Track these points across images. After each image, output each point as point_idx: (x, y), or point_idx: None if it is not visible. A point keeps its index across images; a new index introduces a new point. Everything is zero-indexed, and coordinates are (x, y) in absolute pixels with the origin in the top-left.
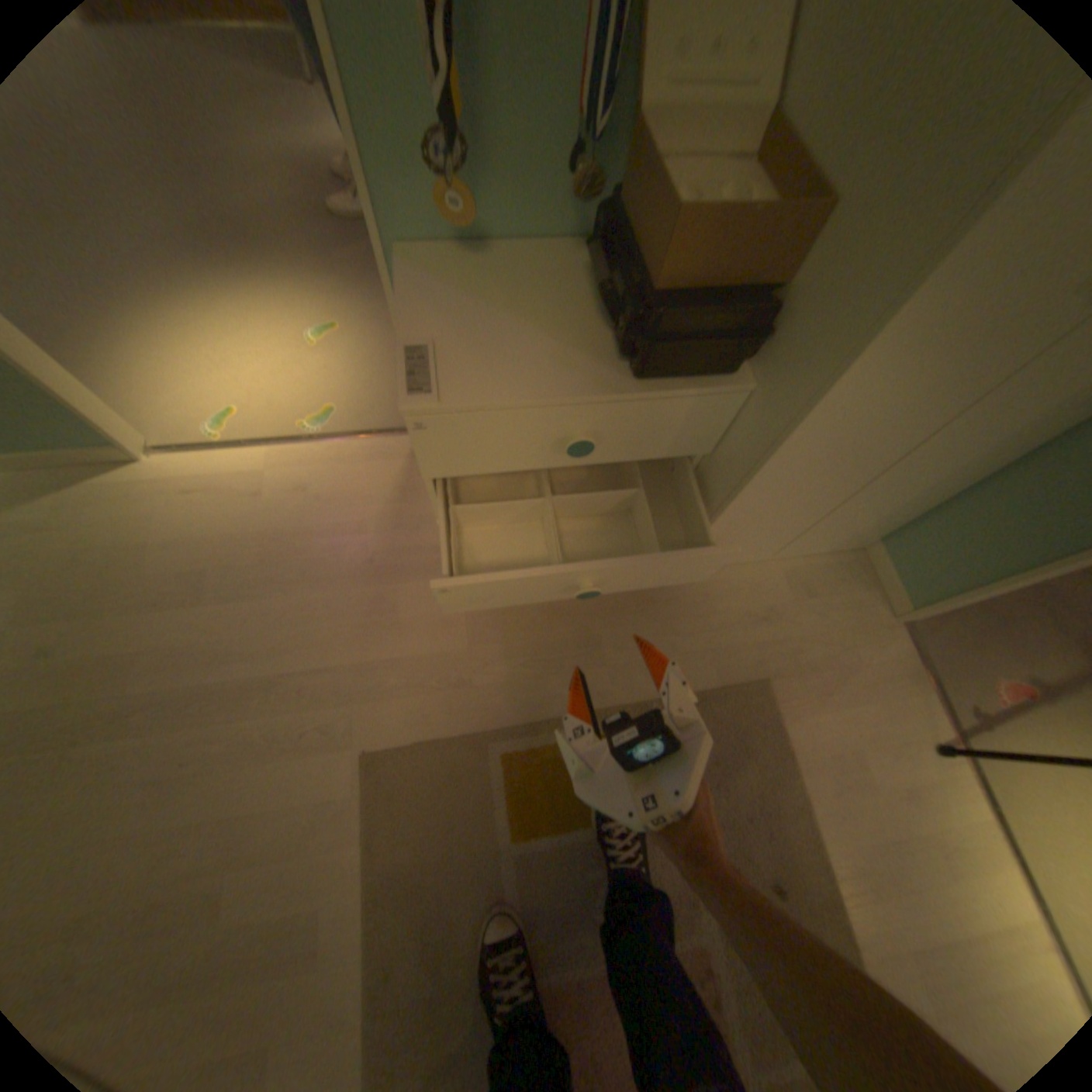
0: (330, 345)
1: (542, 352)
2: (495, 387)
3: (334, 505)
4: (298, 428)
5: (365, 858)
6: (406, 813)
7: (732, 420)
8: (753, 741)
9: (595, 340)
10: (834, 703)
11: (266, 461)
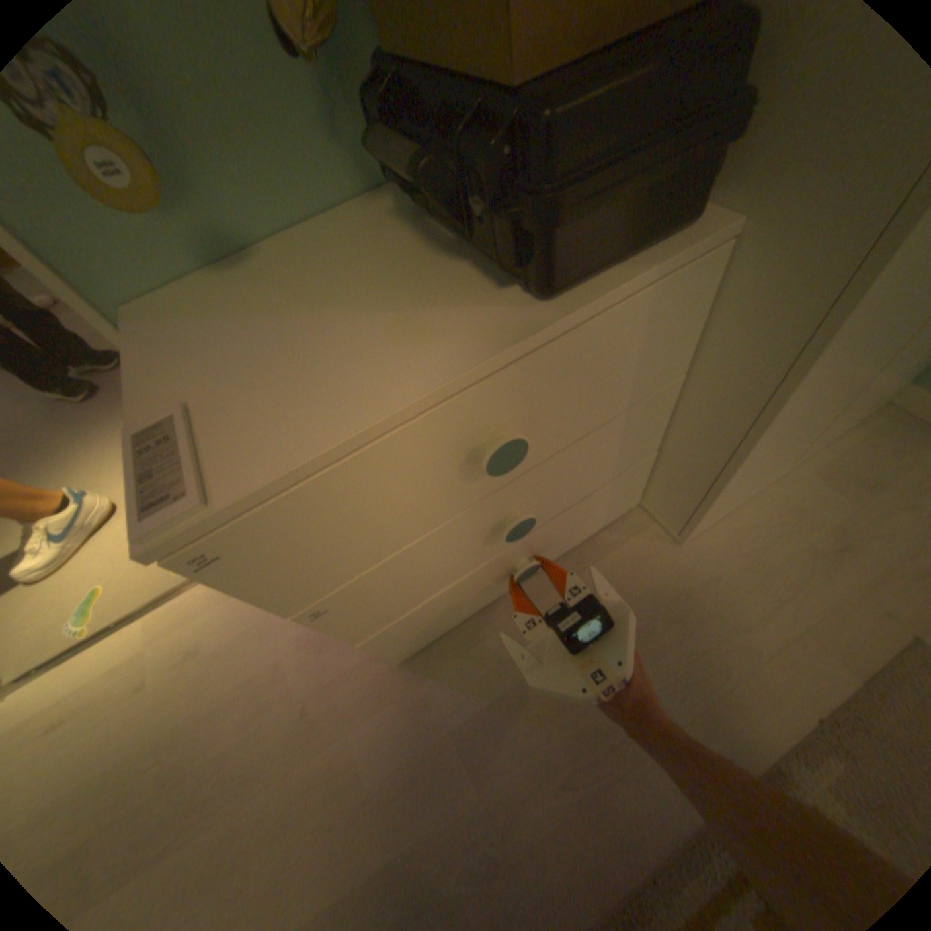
0: None
1: (371, 331)
2: (308, 422)
3: (234, 655)
4: None
5: None
6: None
7: (714, 298)
8: None
9: (449, 277)
10: None
11: (142, 635)
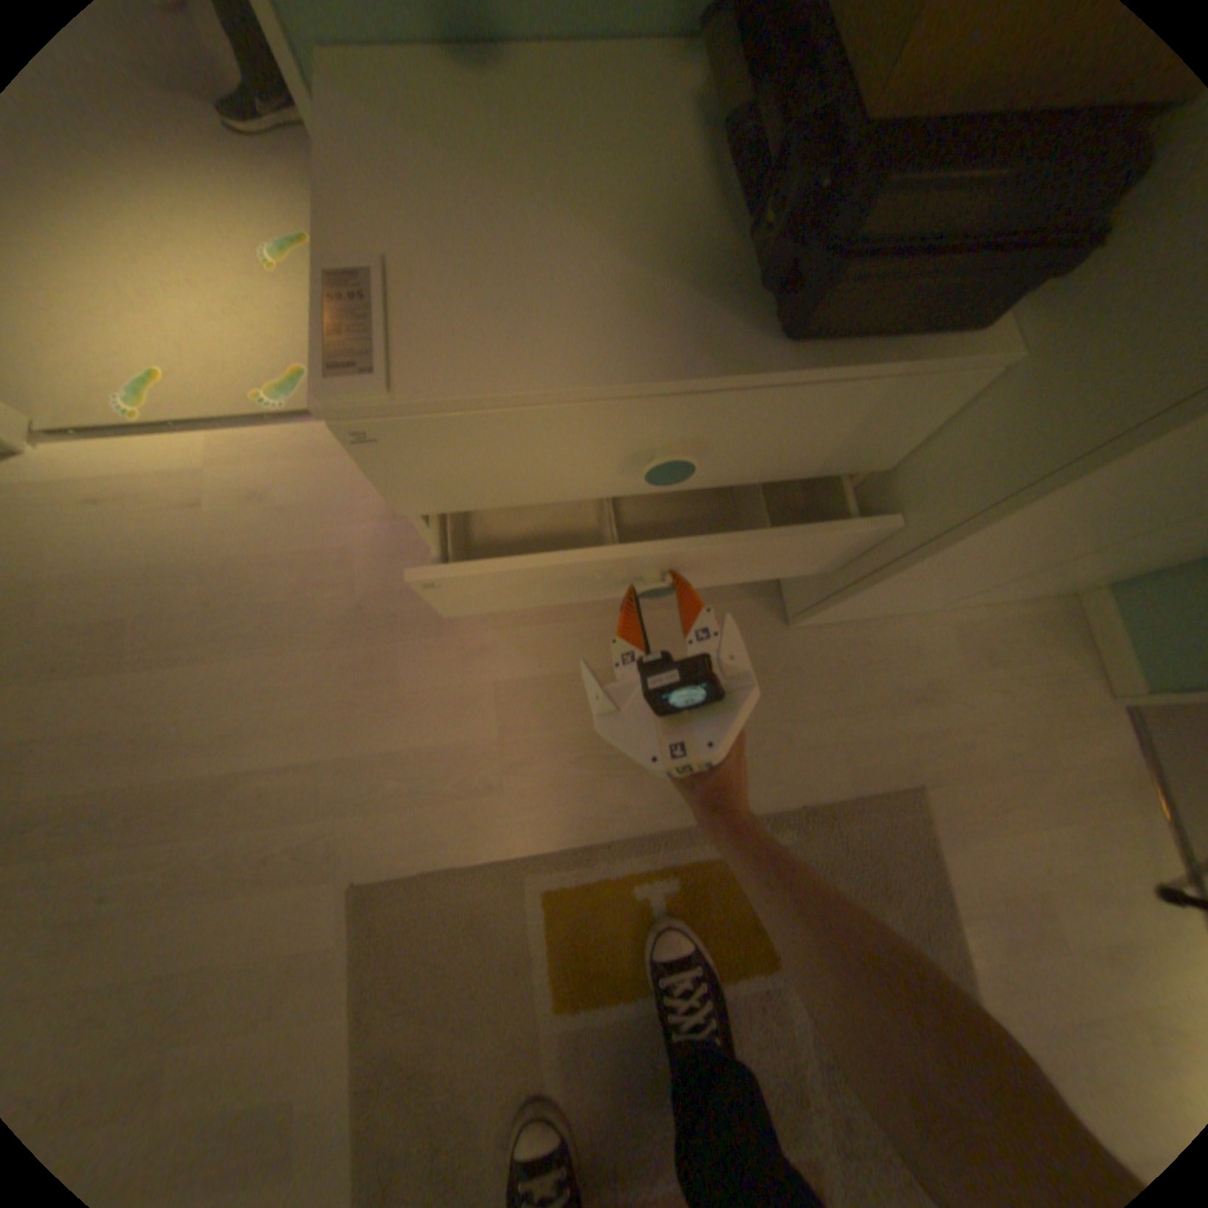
0: (295, 266)
1: (604, 278)
2: (506, 355)
3: (304, 520)
4: (250, 399)
5: (353, 1032)
6: (409, 972)
7: (954, 415)
8: (898, 878)
9: (711, 253)
10: (1017, 823)
11: (204, 452)
